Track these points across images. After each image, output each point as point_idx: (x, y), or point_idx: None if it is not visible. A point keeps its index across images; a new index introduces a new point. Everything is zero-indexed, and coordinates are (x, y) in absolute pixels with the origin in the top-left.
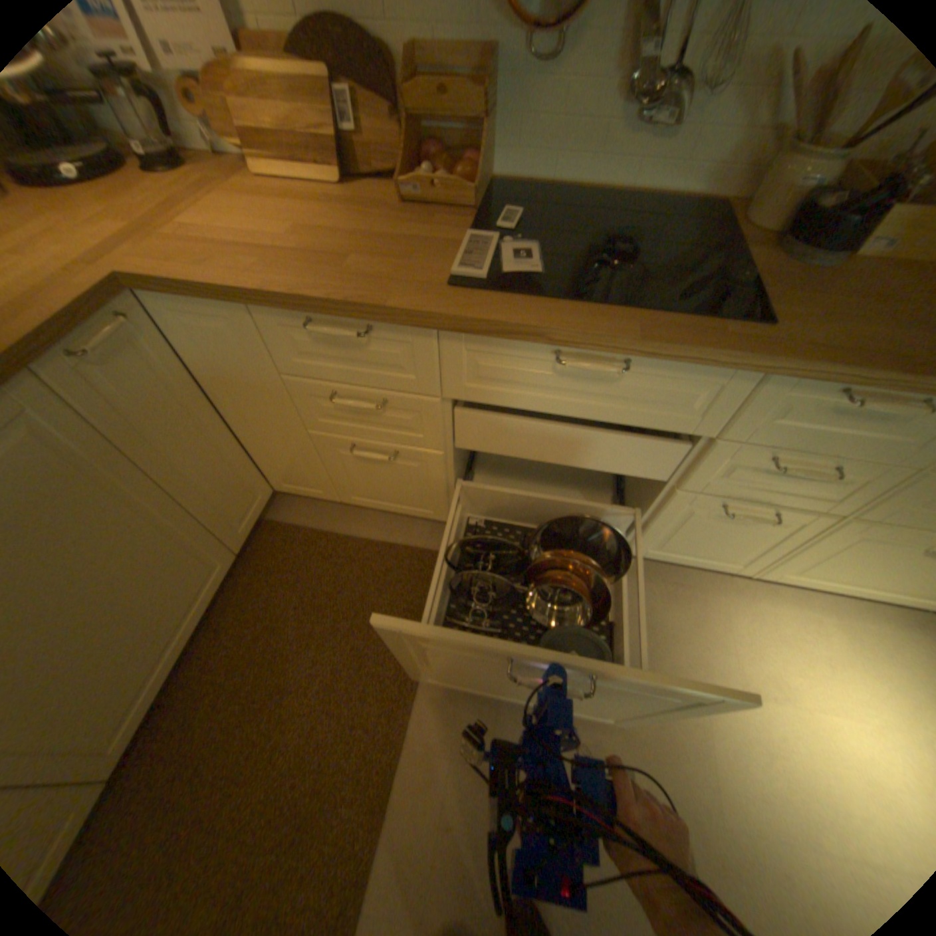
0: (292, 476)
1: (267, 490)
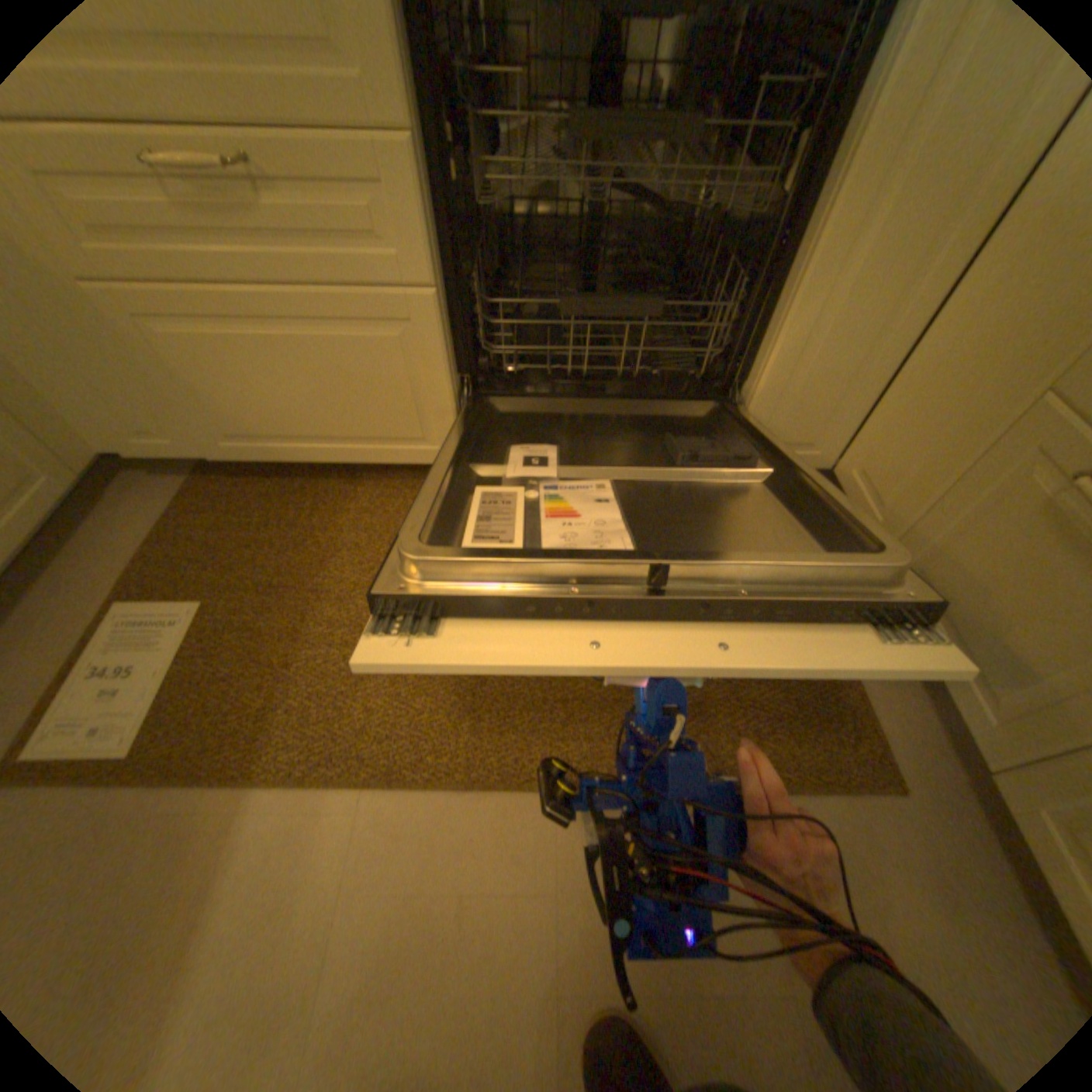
0: (887, 467)
1: (831, 462)
